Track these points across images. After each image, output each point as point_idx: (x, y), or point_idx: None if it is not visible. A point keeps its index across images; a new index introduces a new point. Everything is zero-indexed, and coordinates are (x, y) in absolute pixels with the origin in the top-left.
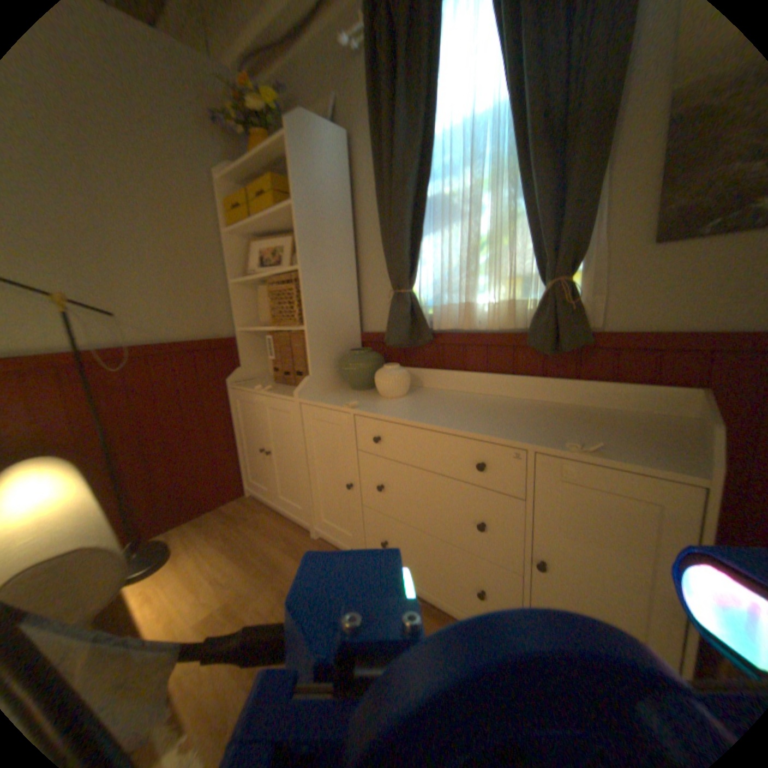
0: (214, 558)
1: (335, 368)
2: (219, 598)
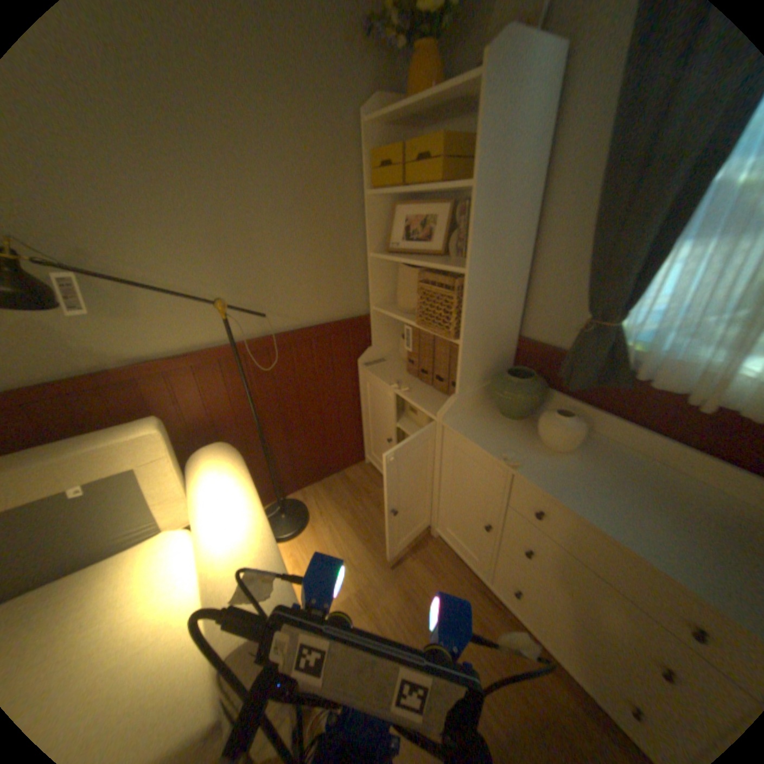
0: (345, 533)
1: (483, 382)
2: (353, 581)
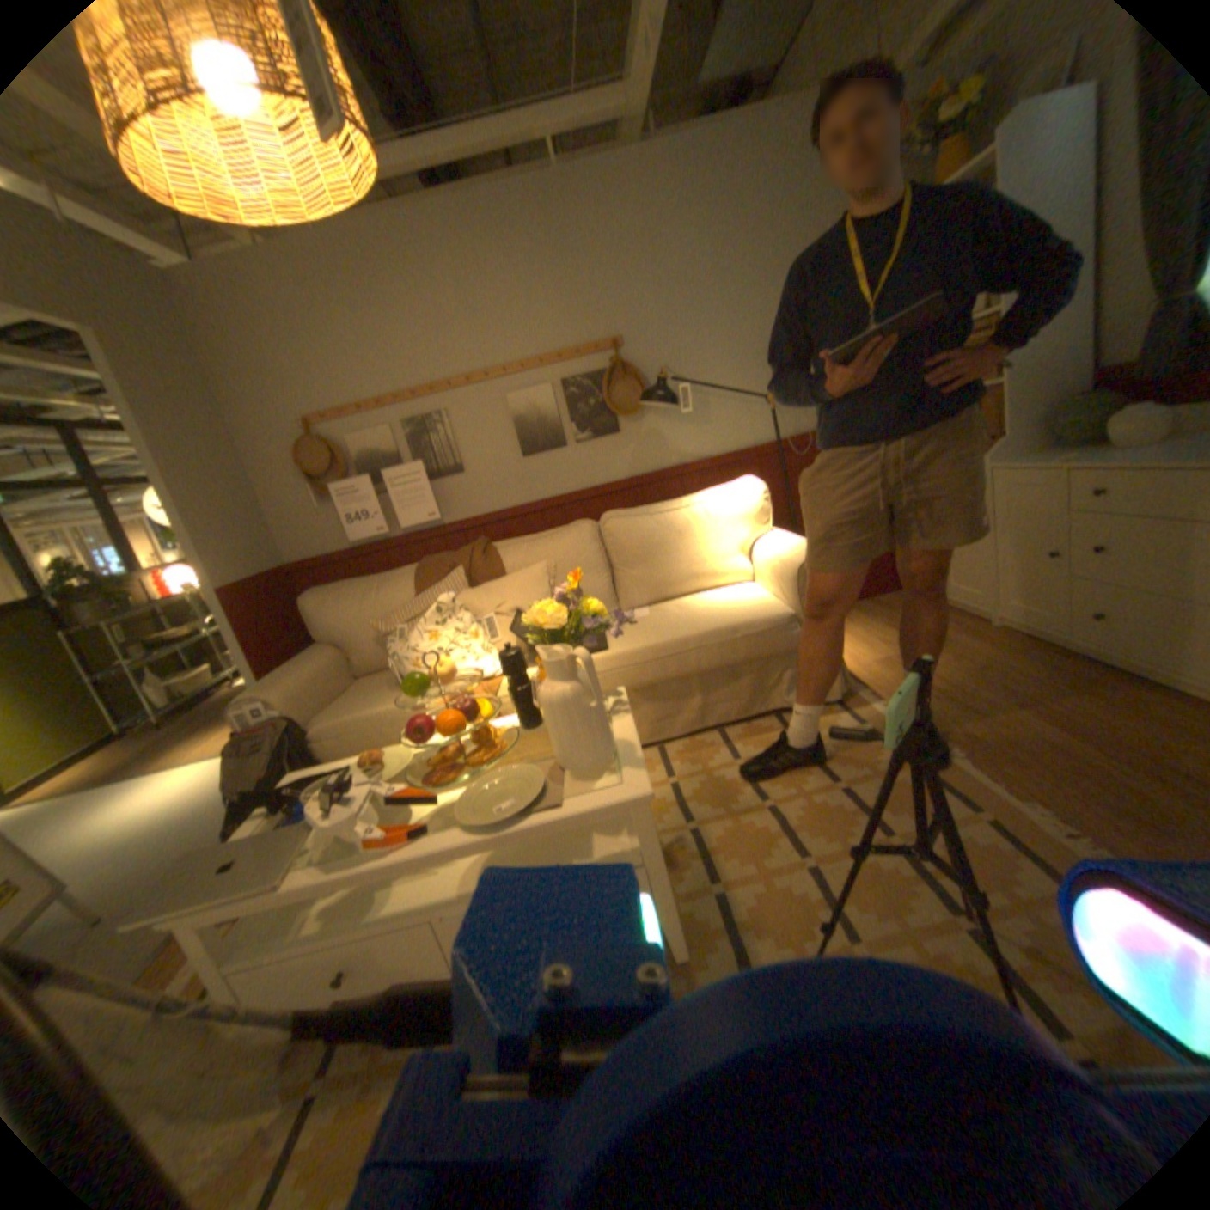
0: (880, 628)
1: (1043, 424)
2: (892, 650)
